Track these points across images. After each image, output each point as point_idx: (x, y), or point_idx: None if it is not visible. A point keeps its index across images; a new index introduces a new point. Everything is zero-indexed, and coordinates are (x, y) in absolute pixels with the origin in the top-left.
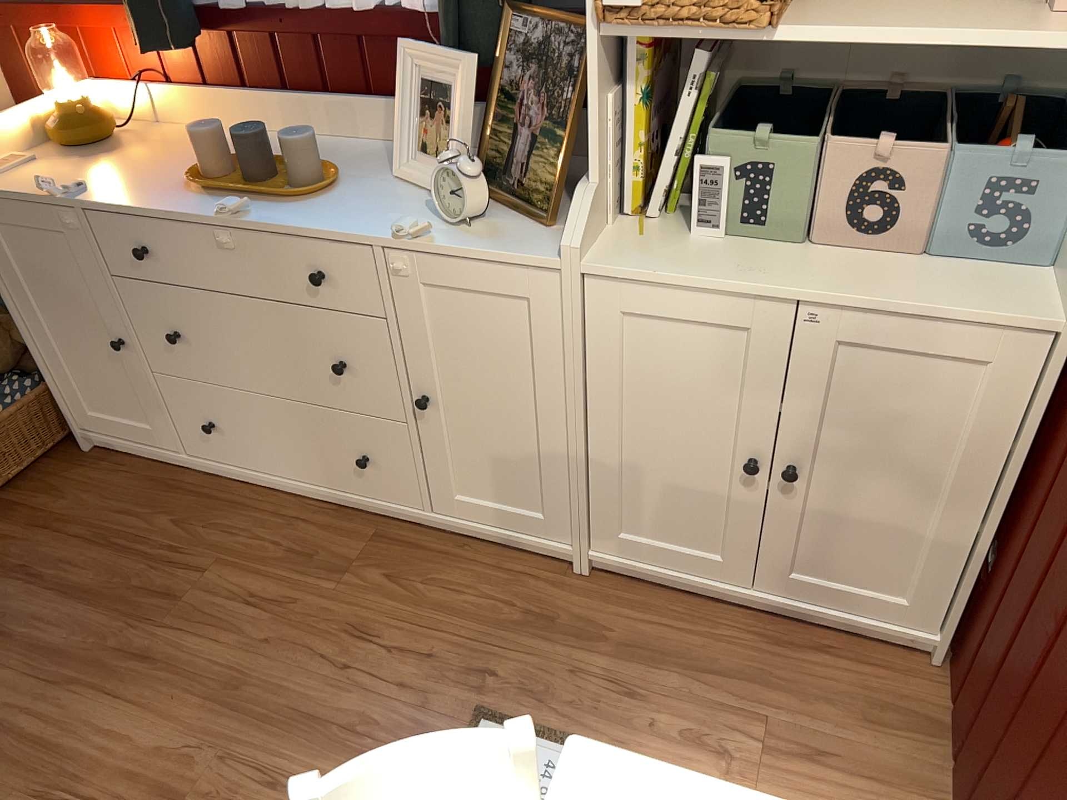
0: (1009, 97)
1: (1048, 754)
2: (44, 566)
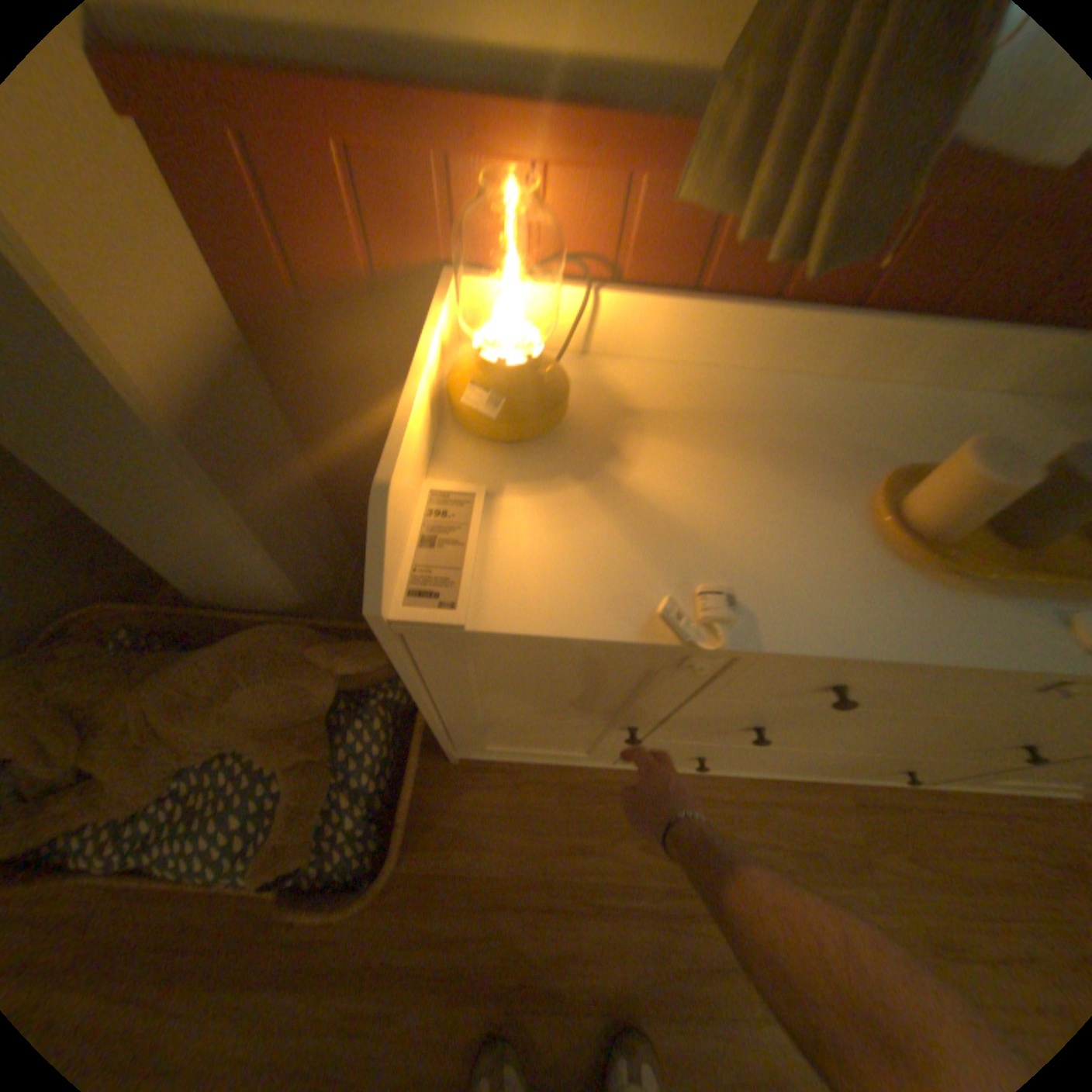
0: None
1: None
2: (546, 978)
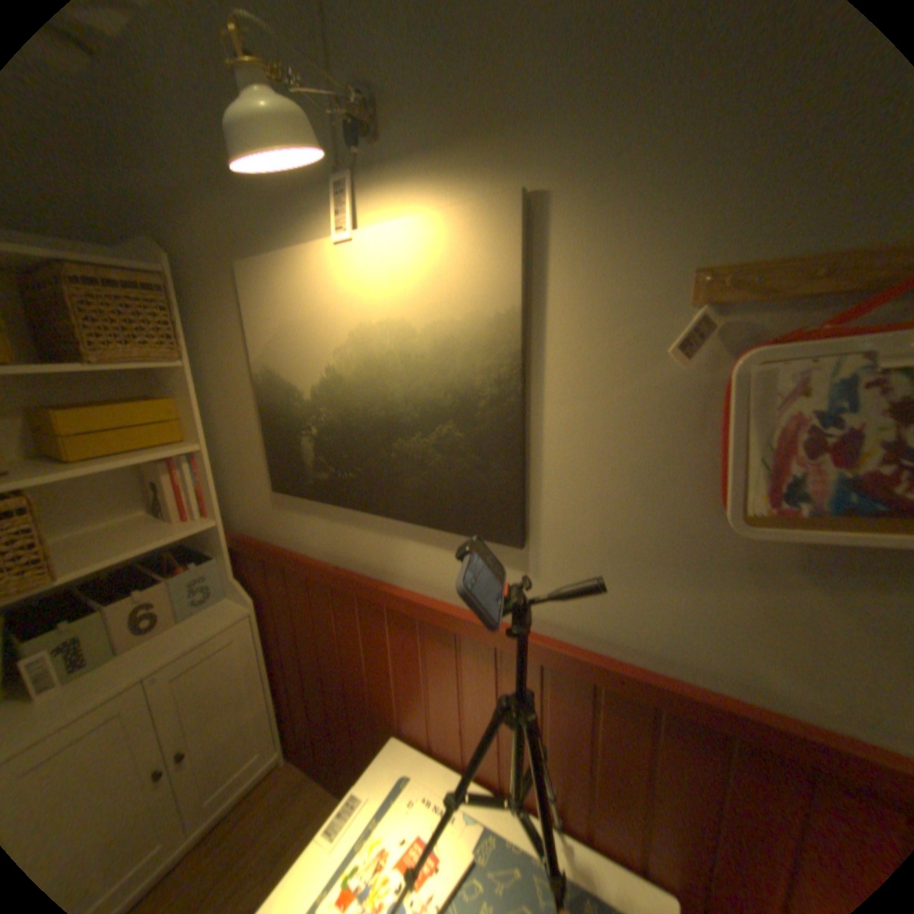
0: (158, 555)
1: (347, 731)
2: None
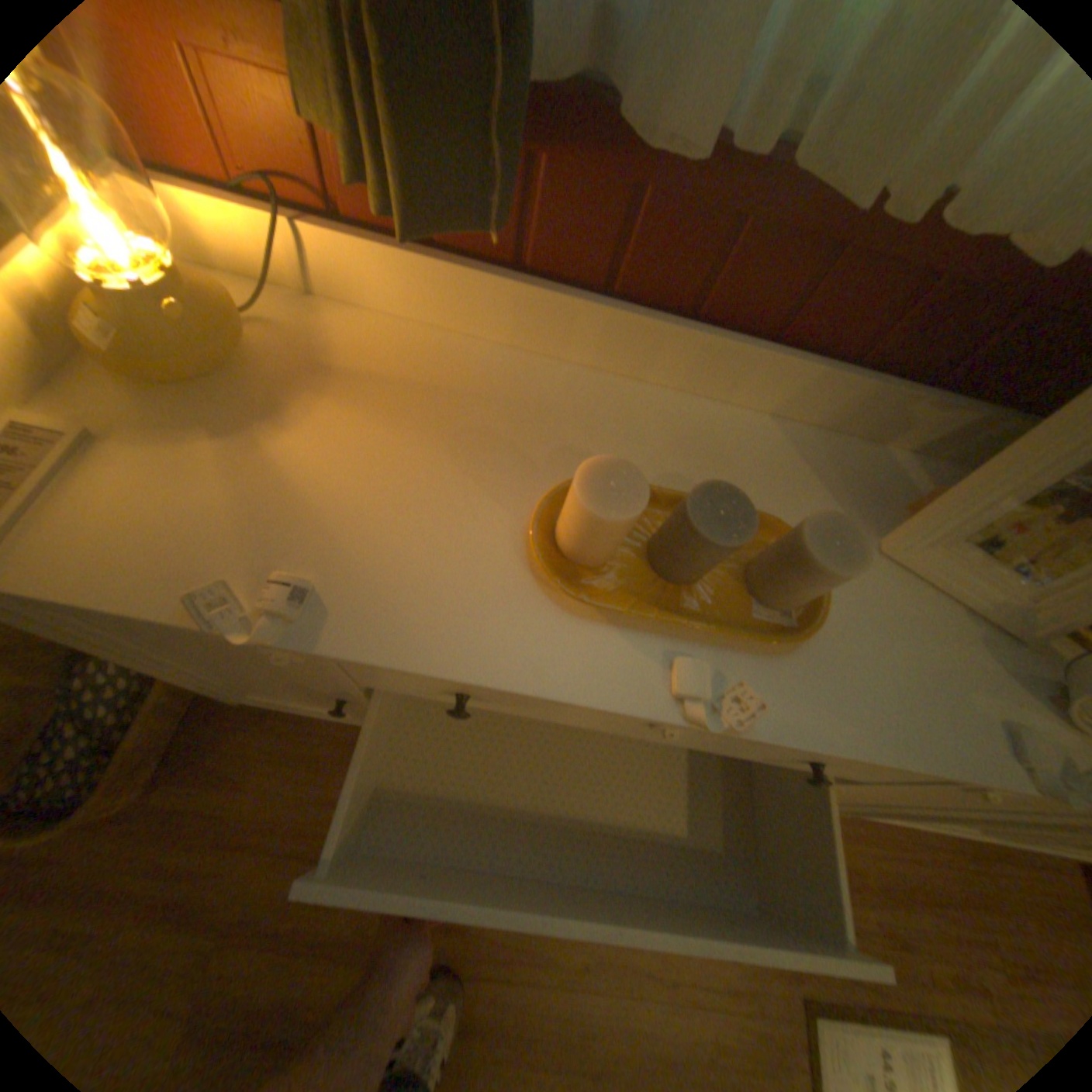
0: None
1: None
2: (270, 919)
